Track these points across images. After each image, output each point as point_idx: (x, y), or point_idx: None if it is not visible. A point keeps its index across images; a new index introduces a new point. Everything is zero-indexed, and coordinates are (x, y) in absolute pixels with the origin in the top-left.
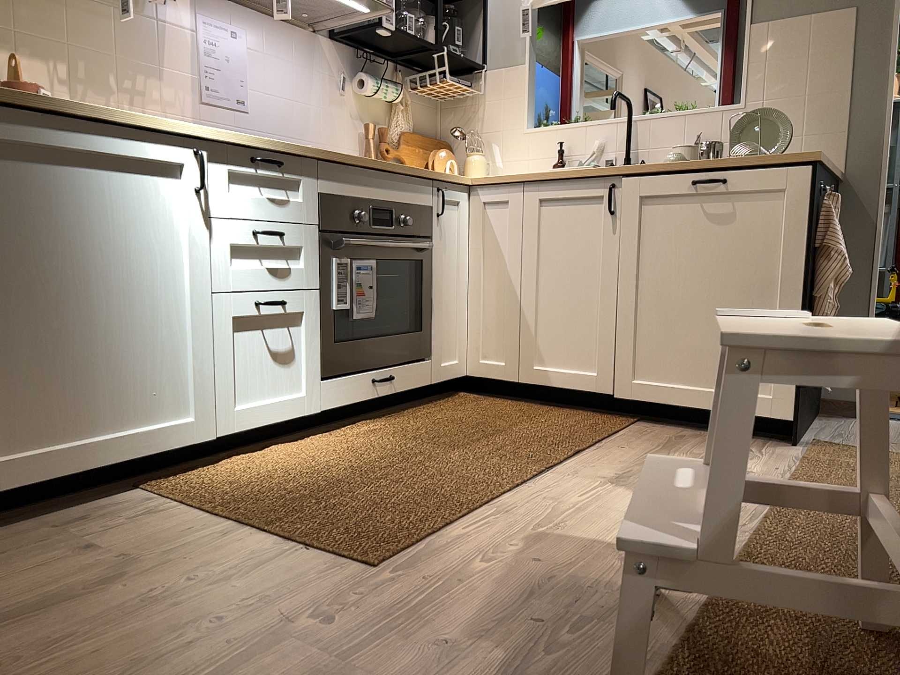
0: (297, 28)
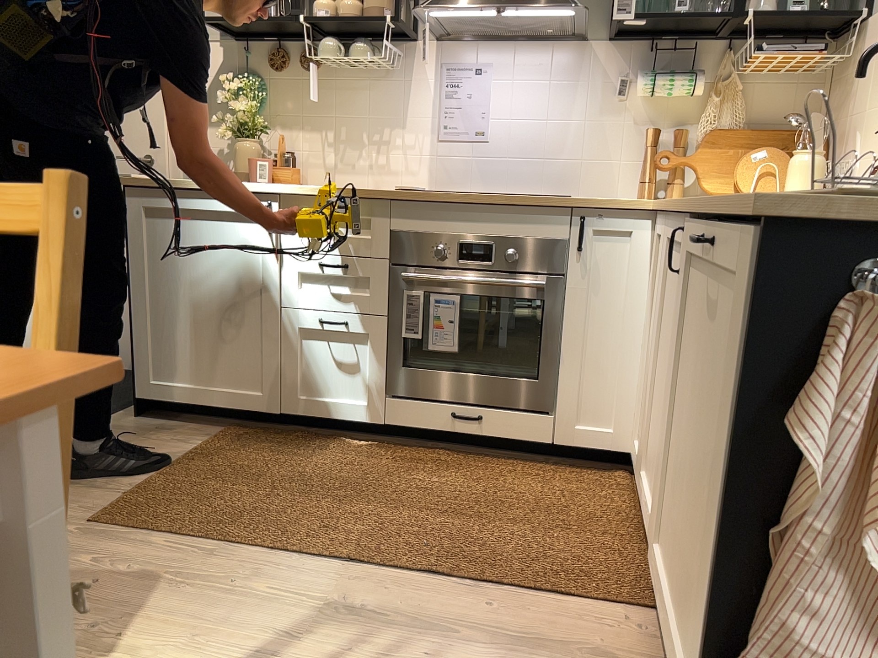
0: (560, 40)
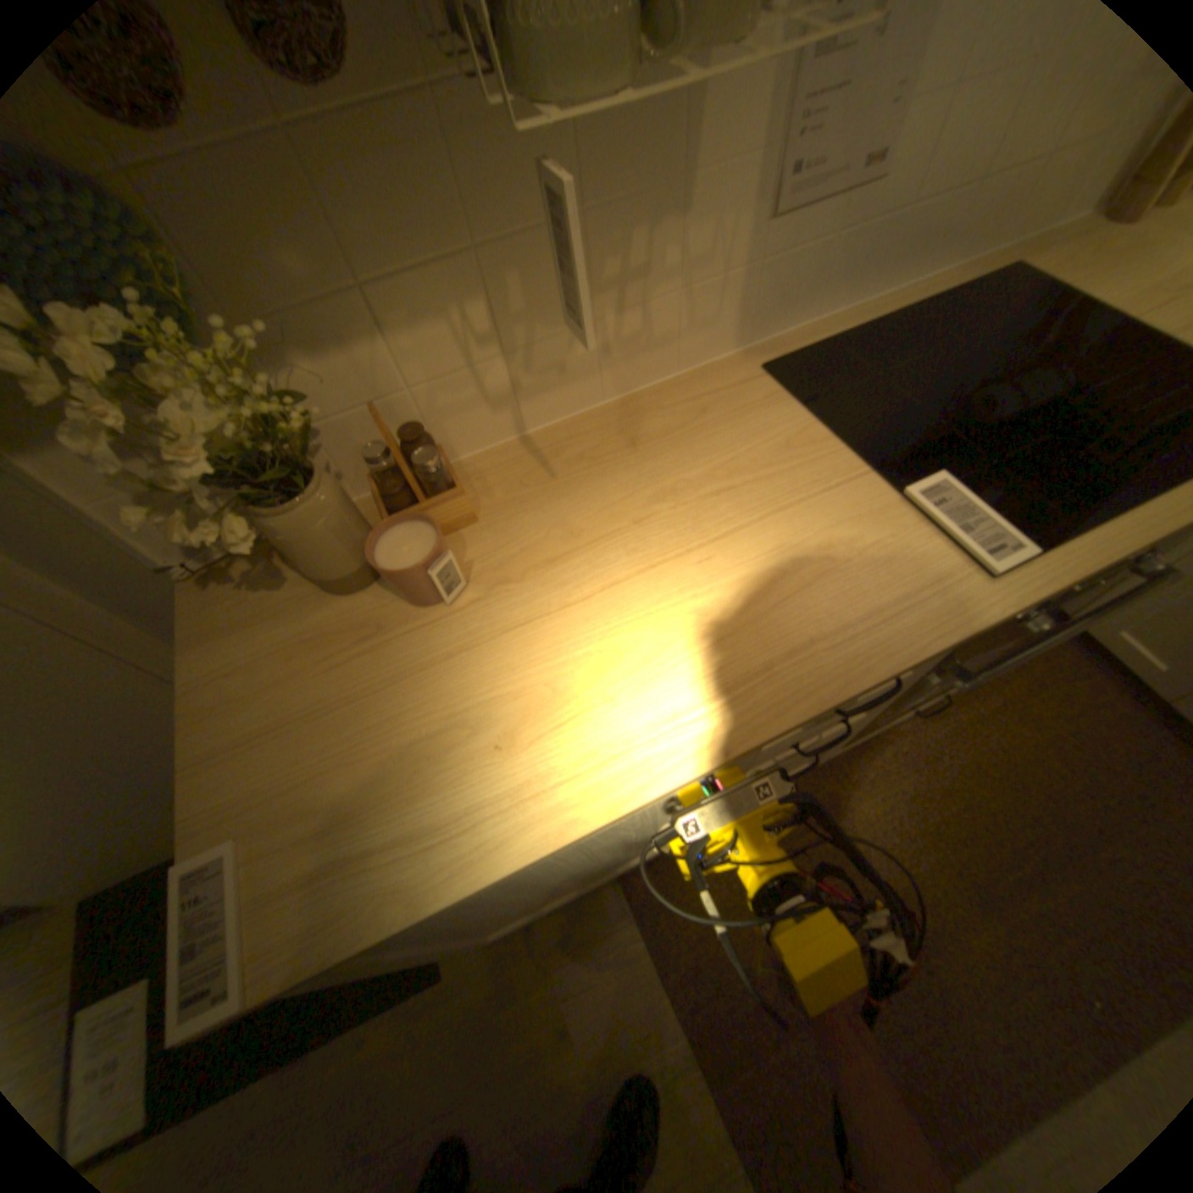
0: None
